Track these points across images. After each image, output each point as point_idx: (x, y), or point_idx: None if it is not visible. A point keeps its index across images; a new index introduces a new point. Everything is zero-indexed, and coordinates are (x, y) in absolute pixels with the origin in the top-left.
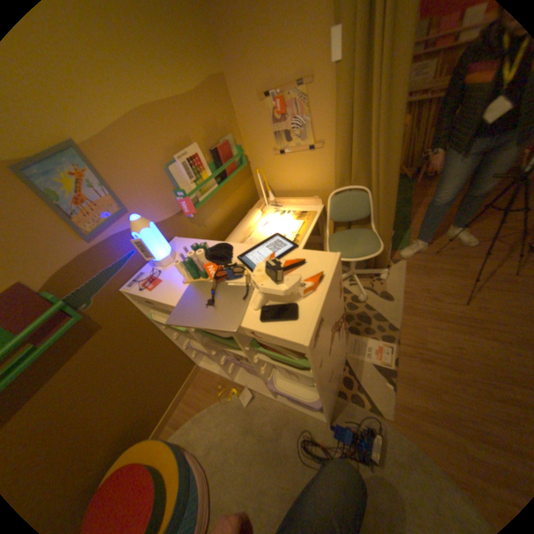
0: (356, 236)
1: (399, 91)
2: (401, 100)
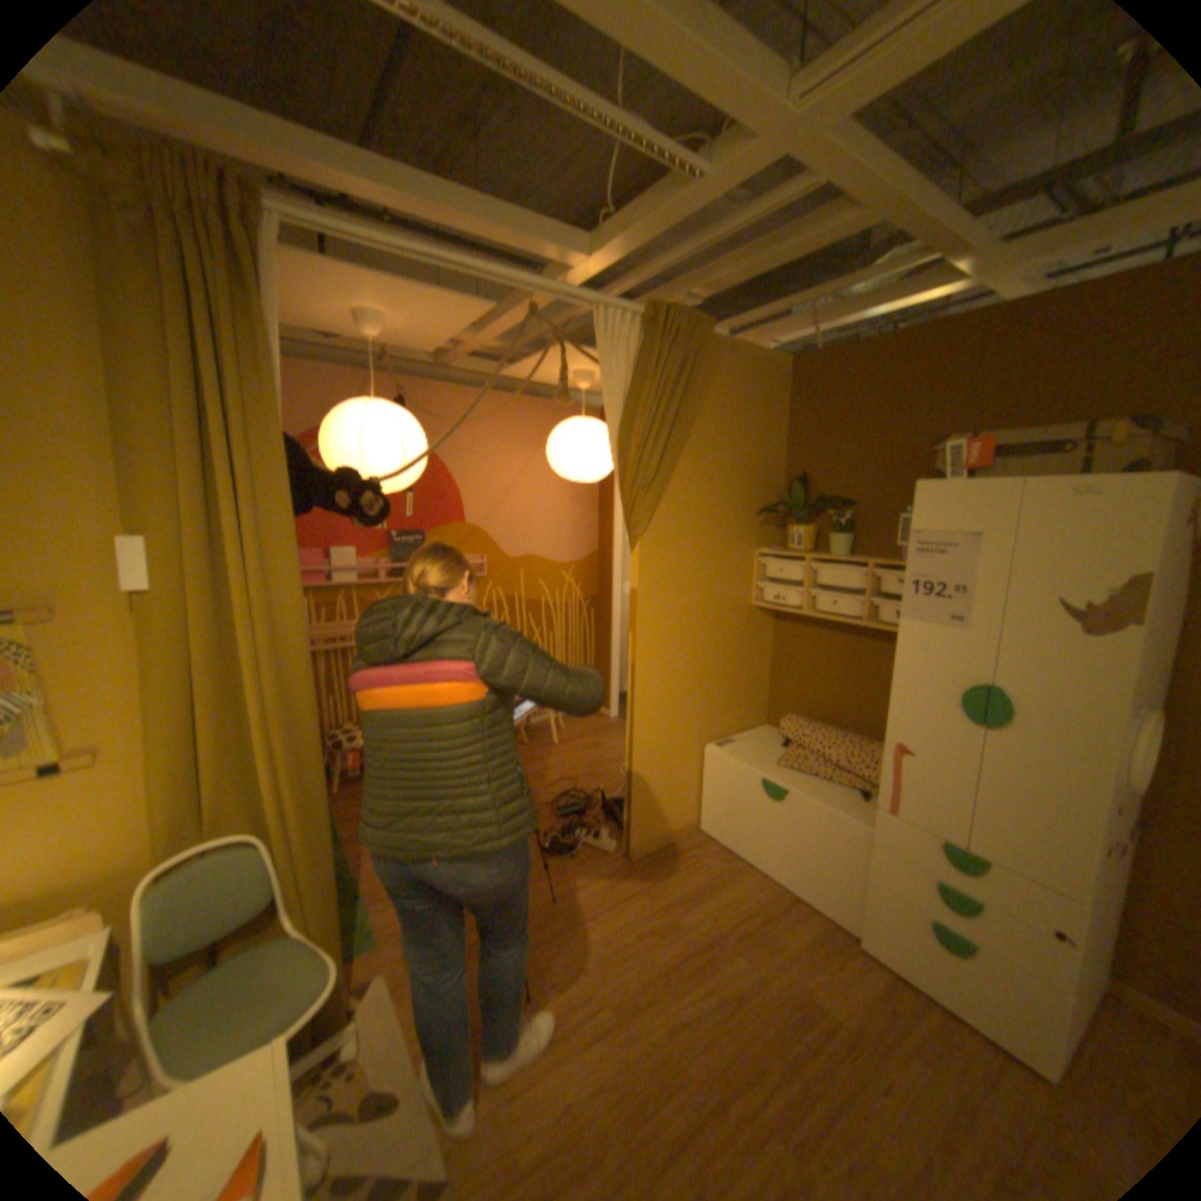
0: (251, 976)
1: (290, 648)
2: (295, 661)
